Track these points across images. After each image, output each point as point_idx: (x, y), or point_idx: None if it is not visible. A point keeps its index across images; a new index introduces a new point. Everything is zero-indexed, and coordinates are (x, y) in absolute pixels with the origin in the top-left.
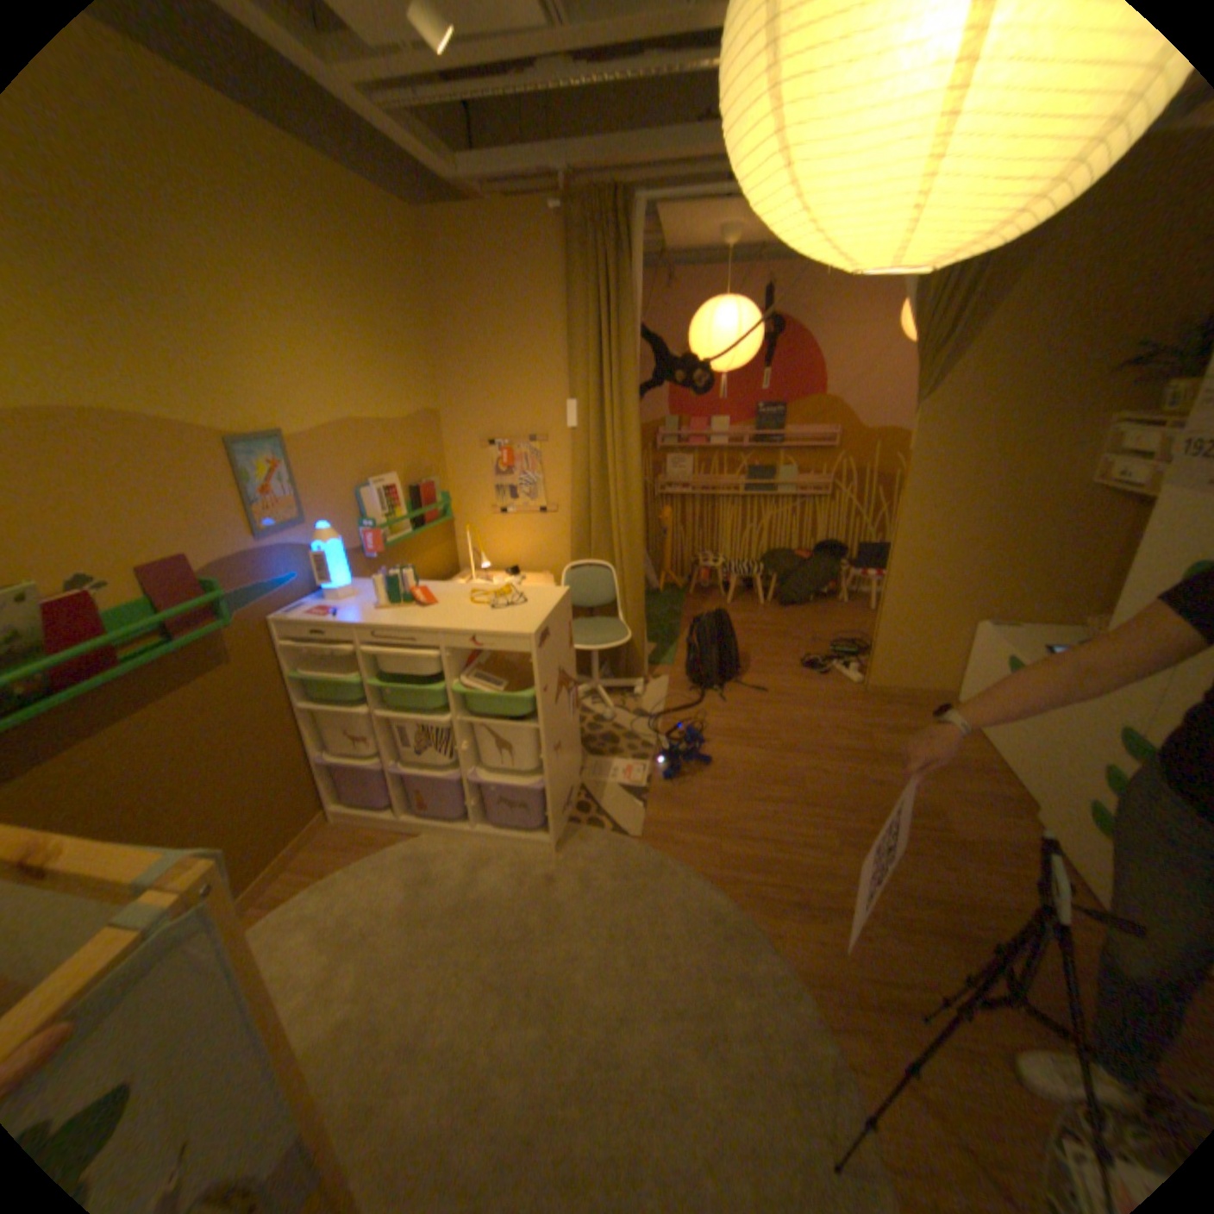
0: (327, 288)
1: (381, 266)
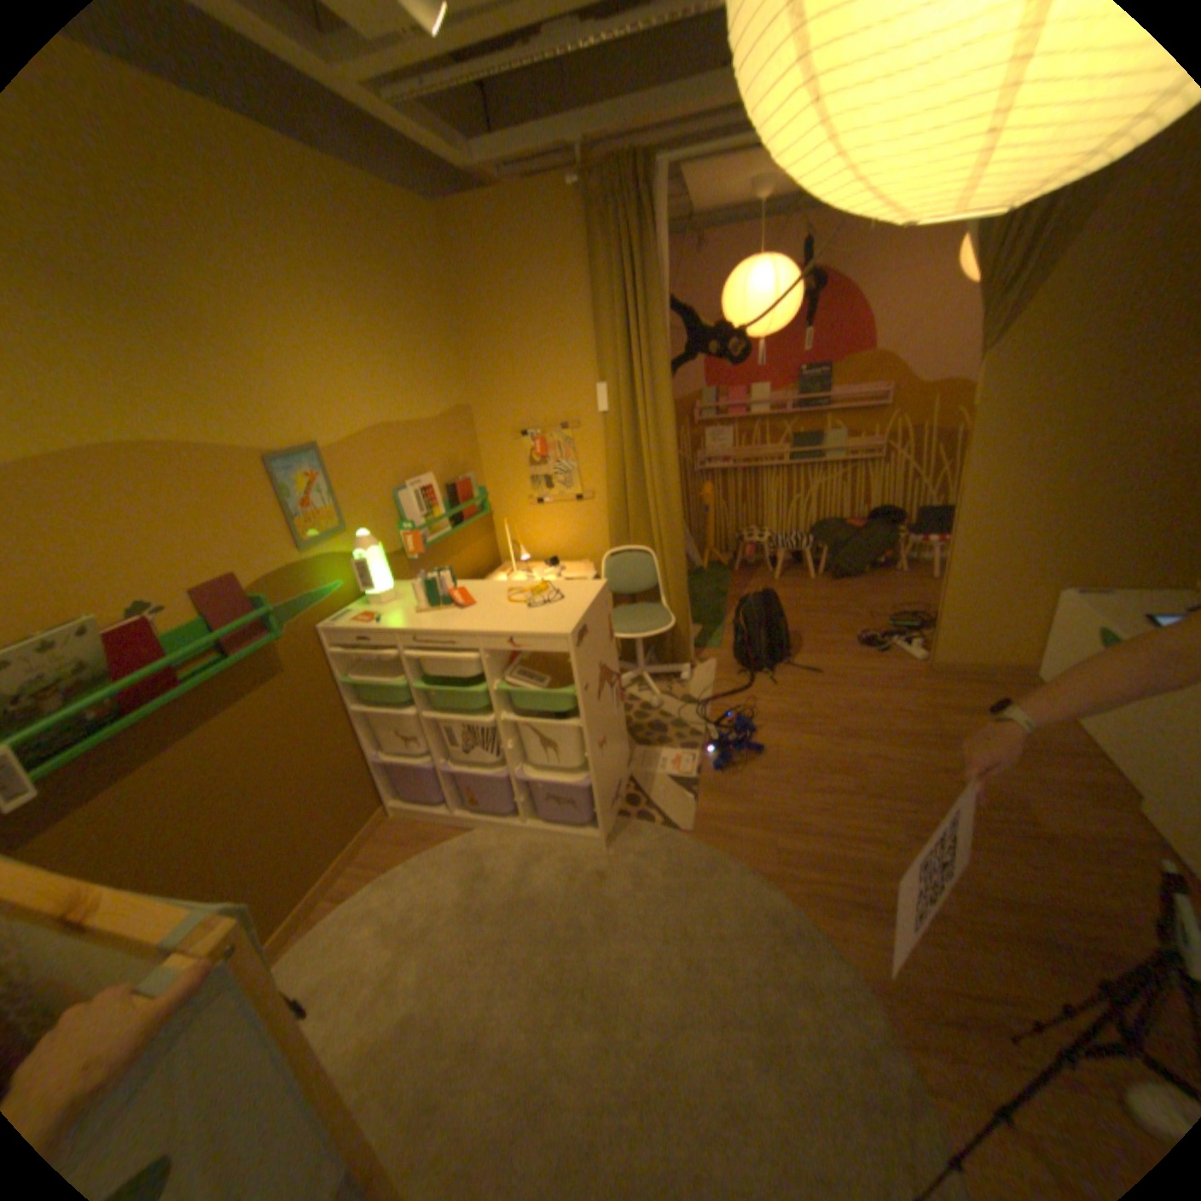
0: (352, 295)
1: (404, 265)
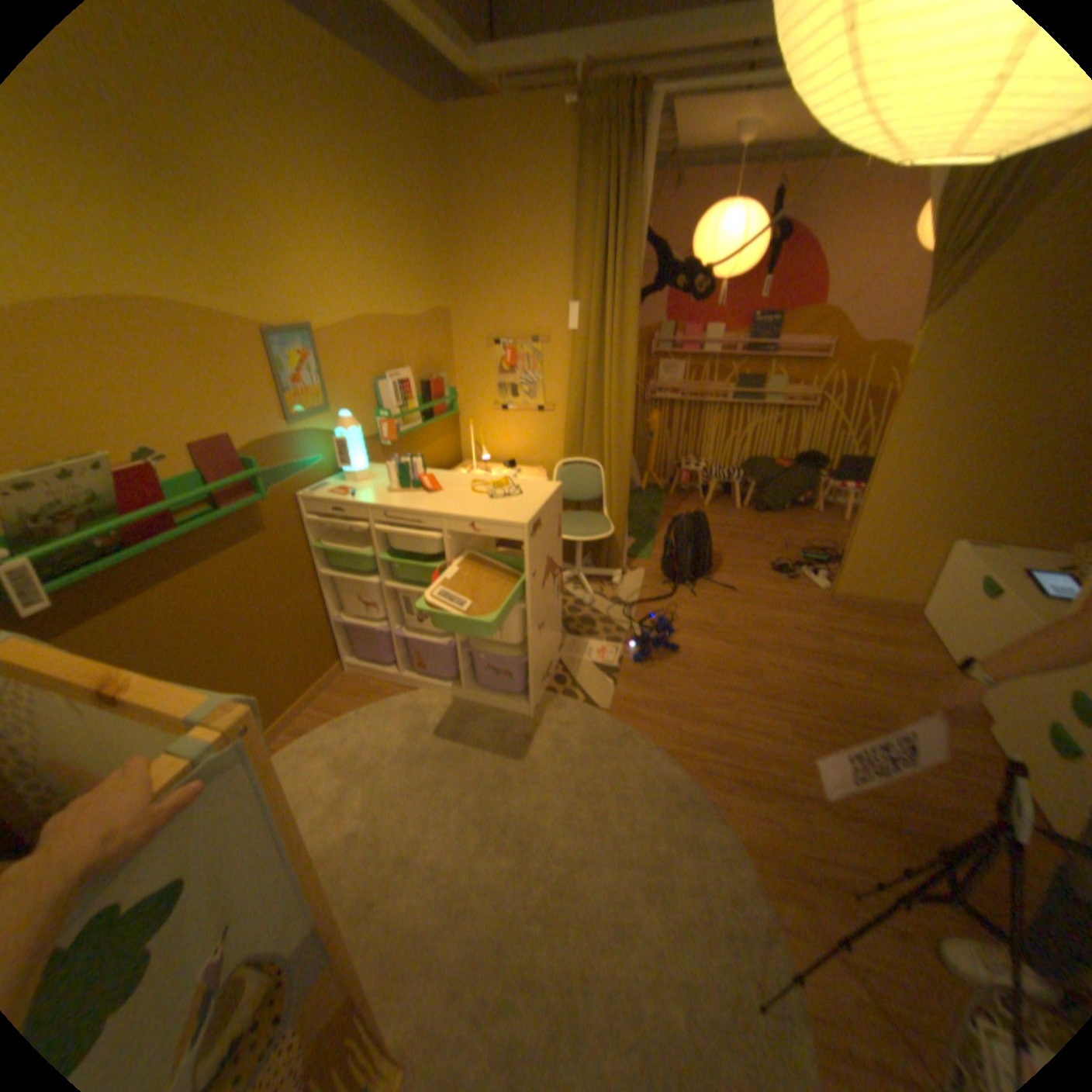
0: (352, 185)
1: (402, 163)
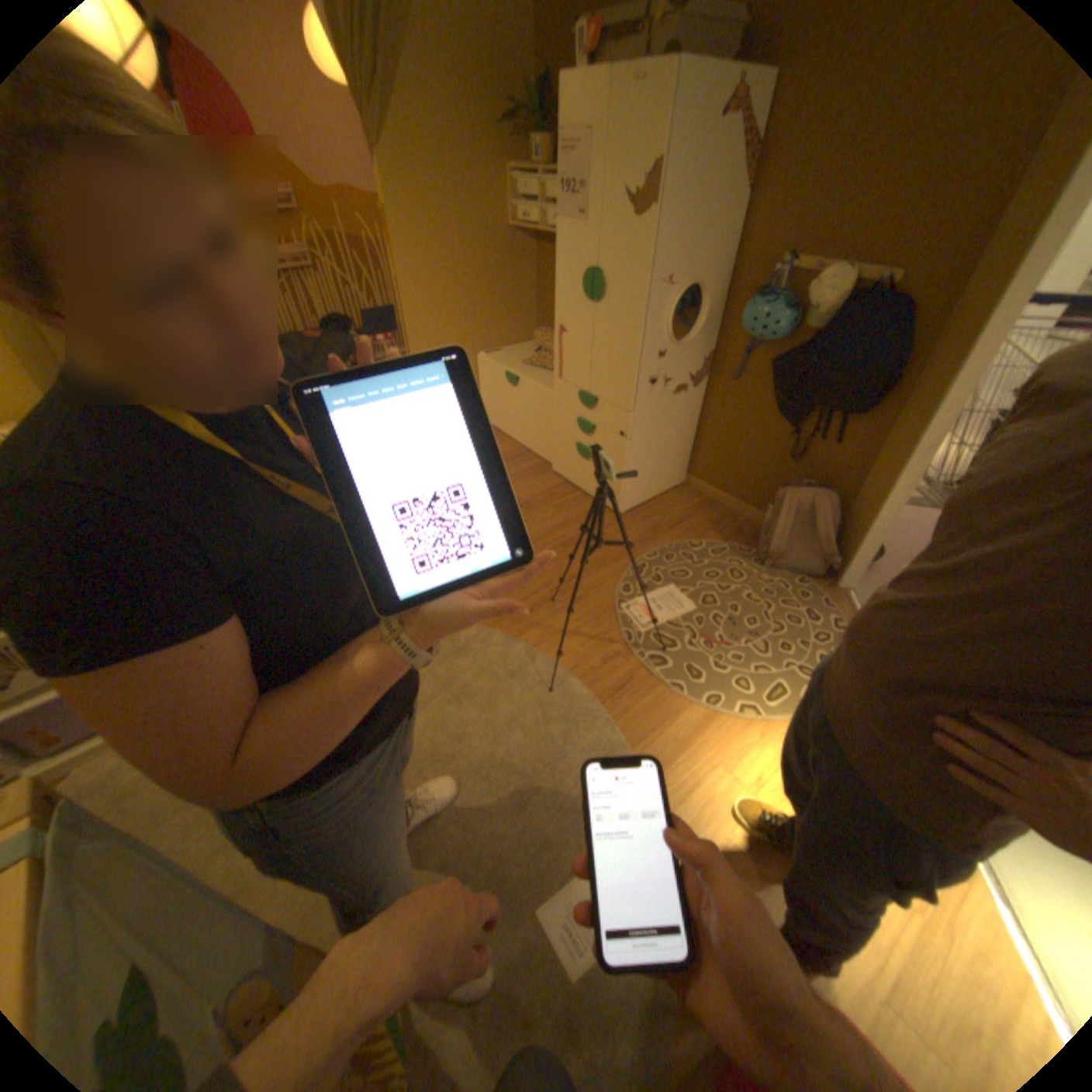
0: None
1: None
